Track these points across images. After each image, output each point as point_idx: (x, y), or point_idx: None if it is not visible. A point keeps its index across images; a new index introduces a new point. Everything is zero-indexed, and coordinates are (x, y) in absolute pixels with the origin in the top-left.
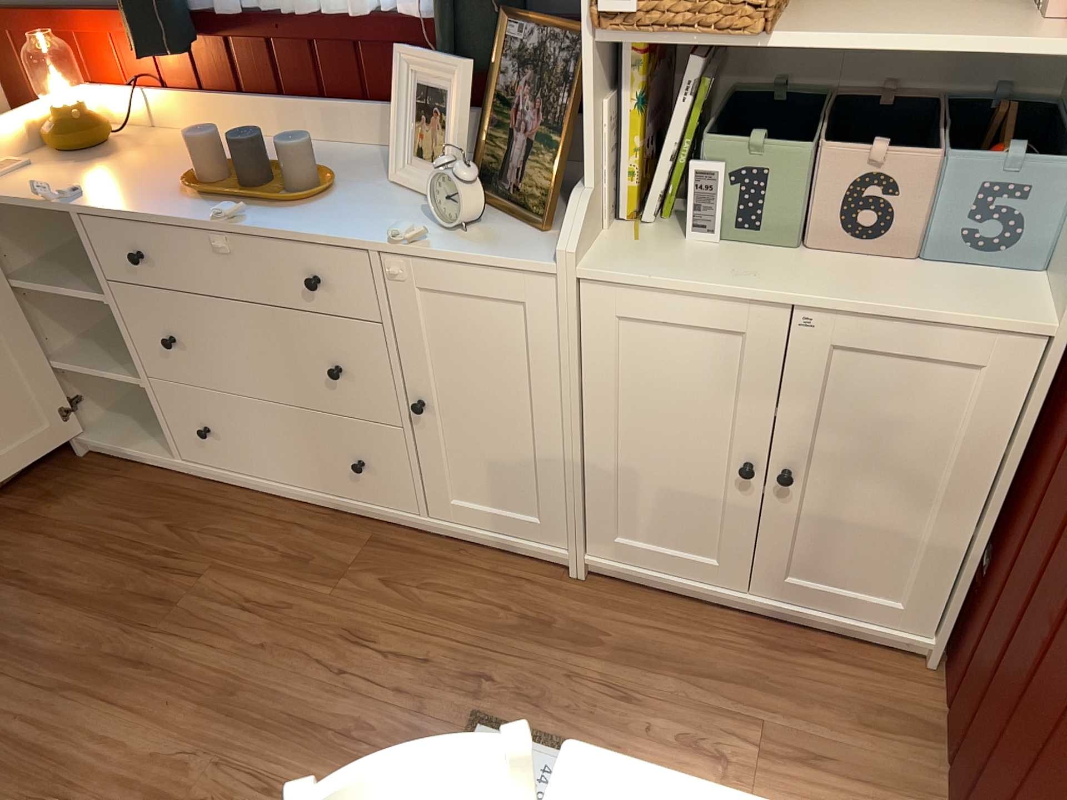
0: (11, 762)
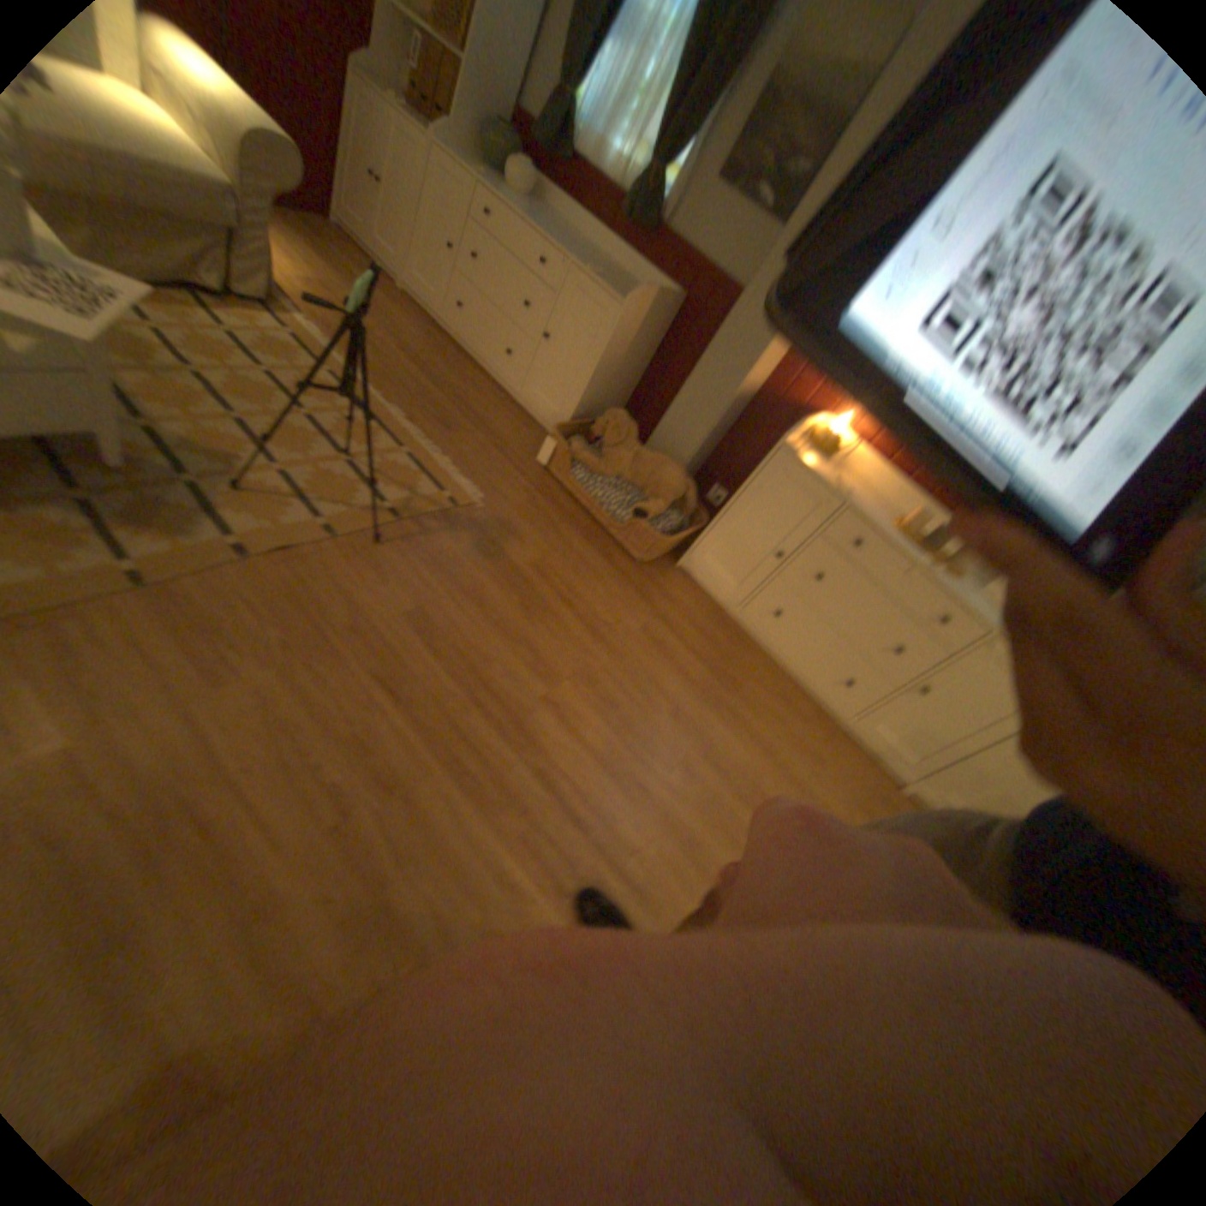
0: (685, 728)
